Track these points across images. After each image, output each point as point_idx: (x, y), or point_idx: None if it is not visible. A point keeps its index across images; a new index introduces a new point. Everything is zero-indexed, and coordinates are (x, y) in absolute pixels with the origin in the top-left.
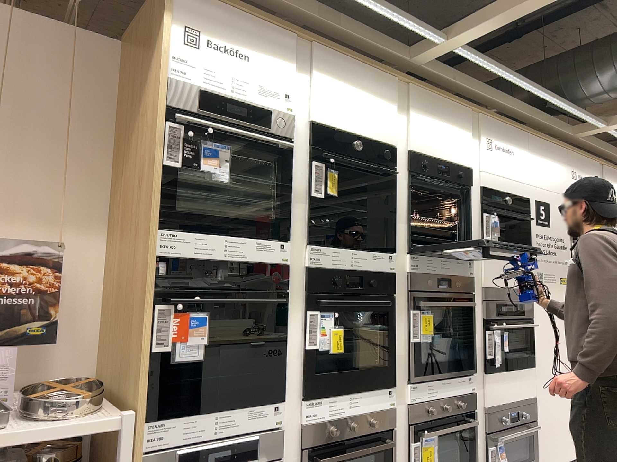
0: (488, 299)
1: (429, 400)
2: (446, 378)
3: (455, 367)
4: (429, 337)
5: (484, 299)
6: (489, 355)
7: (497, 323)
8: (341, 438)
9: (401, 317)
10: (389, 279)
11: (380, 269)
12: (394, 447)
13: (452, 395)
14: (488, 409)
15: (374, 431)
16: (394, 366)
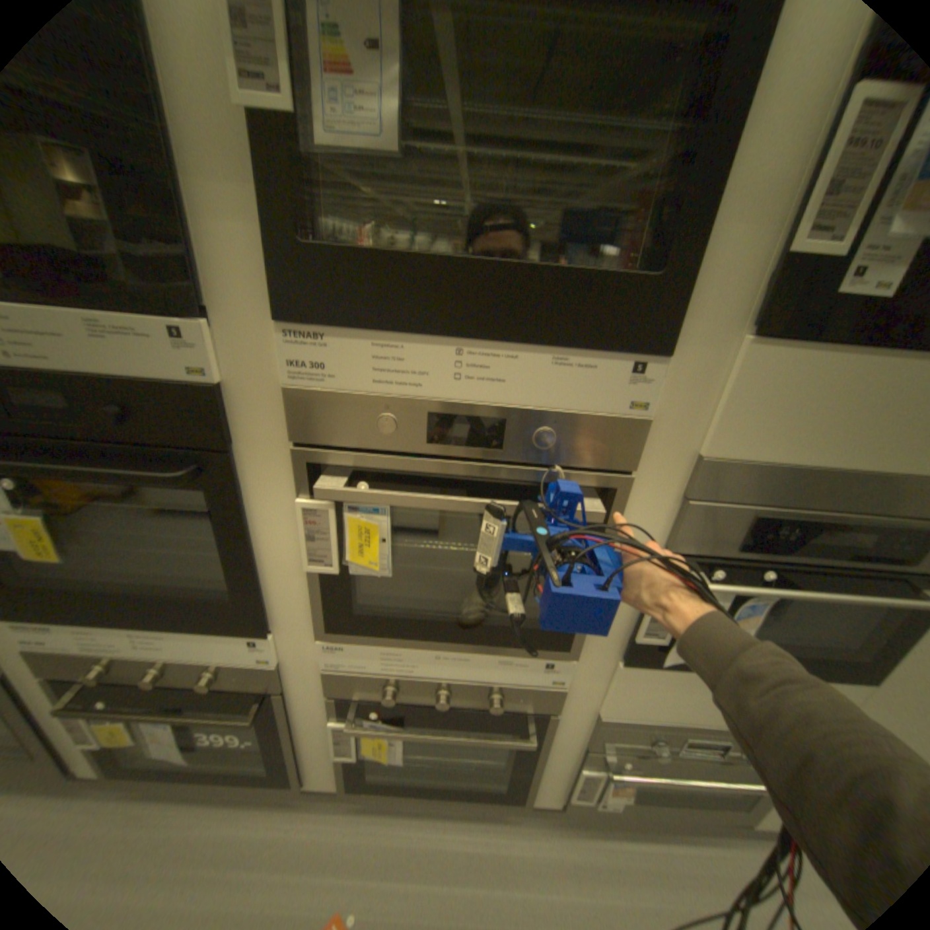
0: (713, 499)
1: (387, 675)
2: (456, 652)
3: (493, 639)
4: (381, 568)
5: (692, 498)
6: (649, 639)
7: (735, 570)
8: (131, 683)
9: (277, 506)
10: (184, 404)
11: (132, 369)
12: (279, 719)
13: (473, 683)
14: (606, 725)
15: (216, 690)
16: (255, 606)
